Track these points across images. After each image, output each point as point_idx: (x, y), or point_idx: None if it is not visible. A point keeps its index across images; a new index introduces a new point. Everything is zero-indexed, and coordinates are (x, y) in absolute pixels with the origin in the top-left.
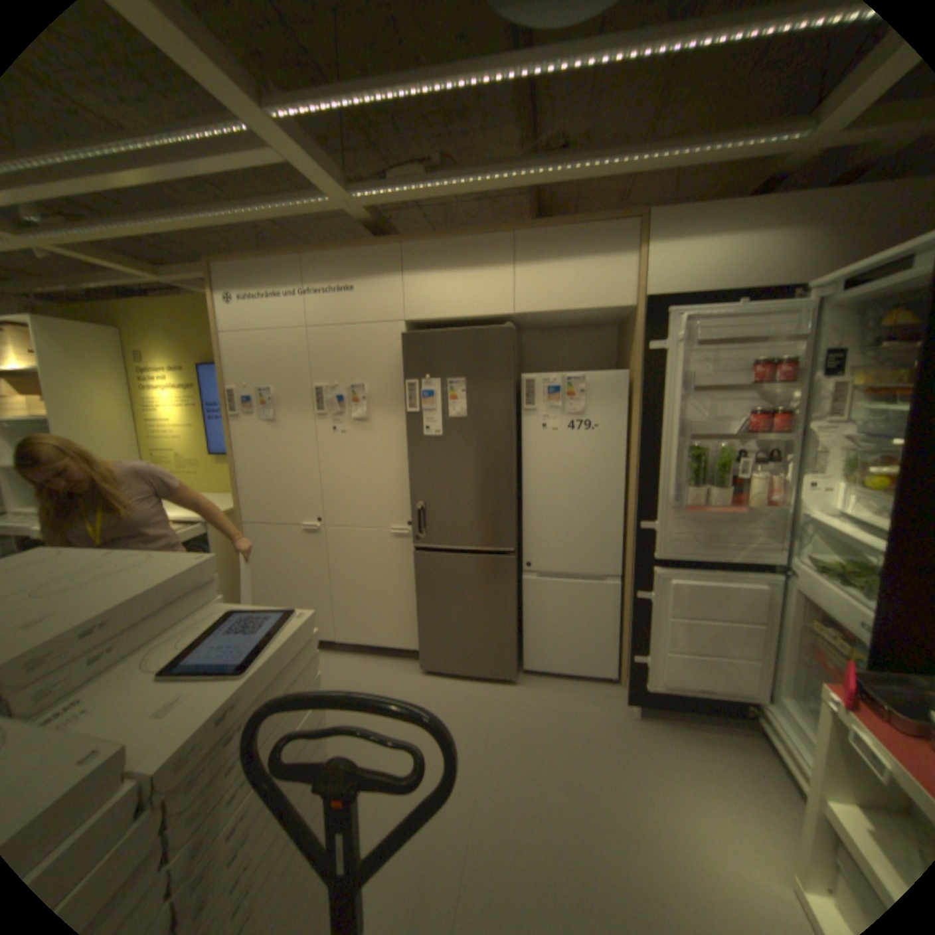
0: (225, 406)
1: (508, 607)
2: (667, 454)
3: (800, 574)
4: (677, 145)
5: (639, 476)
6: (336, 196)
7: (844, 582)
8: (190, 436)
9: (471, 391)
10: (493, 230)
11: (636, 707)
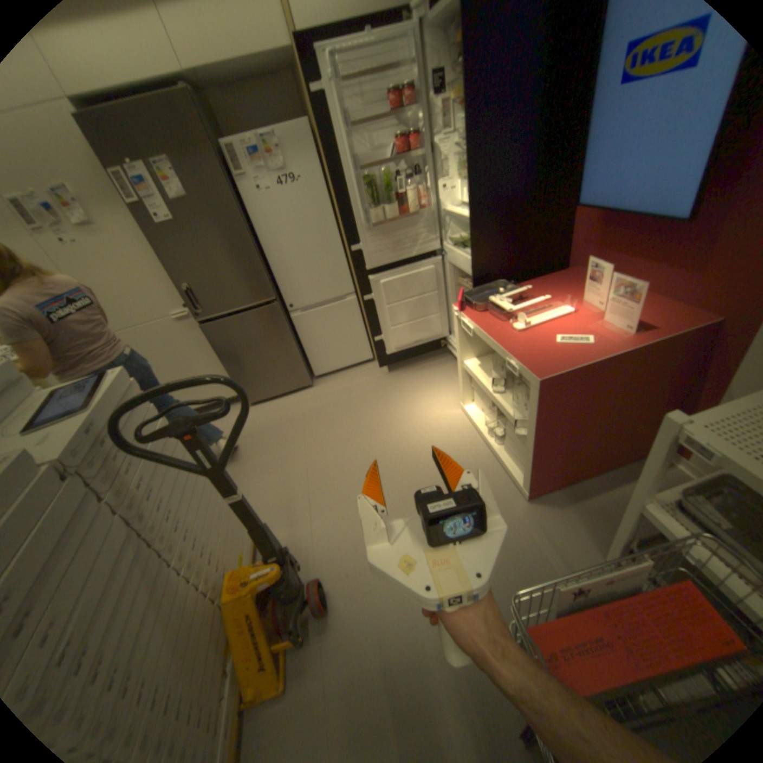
0: None
1: (288, 340)
2: (351, 188)
3: (447, 251)
4: None
5: (342, 212)
6: None
7: (464, 247)
8: None
9: (177, 168)
10: None
11: (384, 367)
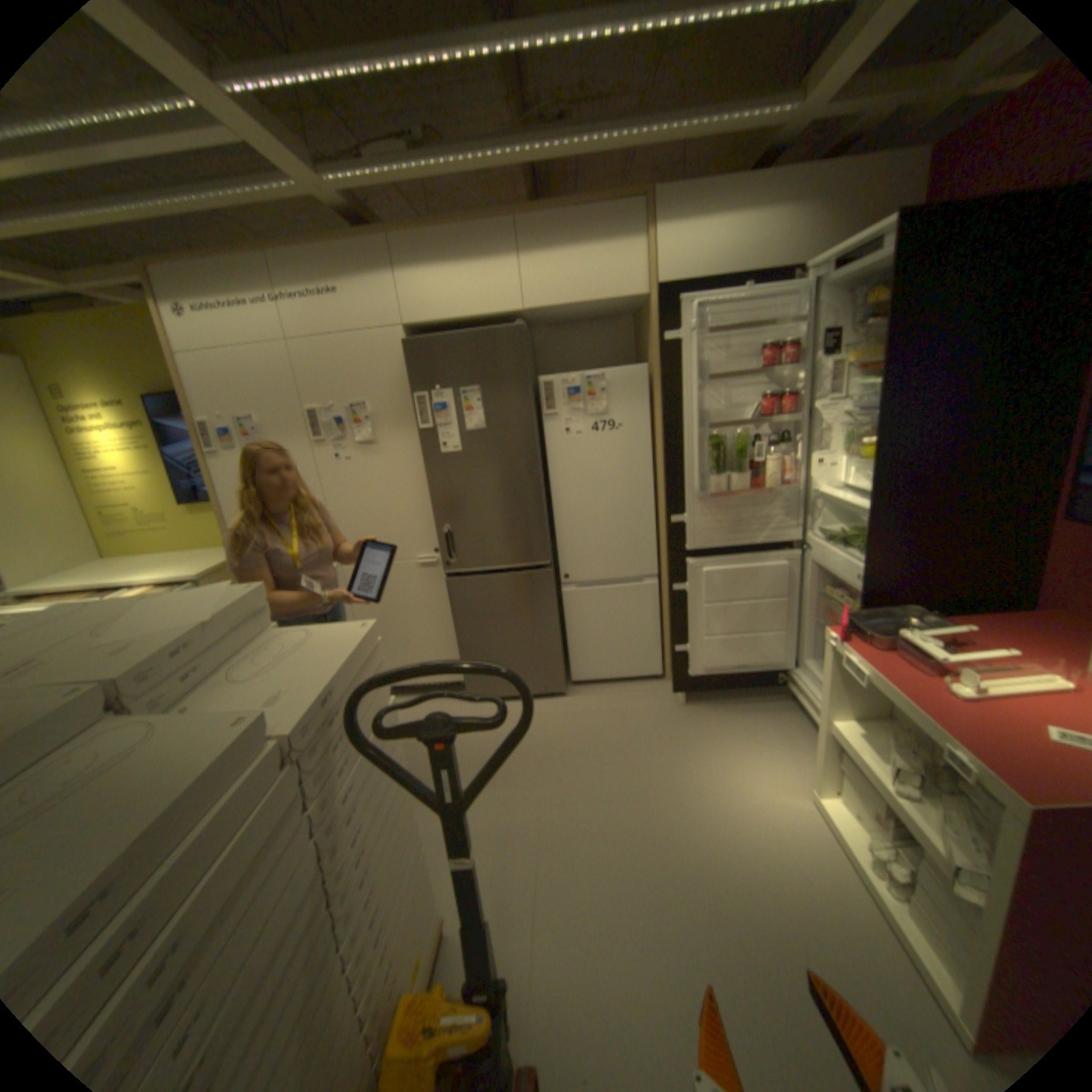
0: (198, 442)
1: (551, 621)
2: (690, 446)
3: (813, 546)
4: (675, 118)
5: (666, 472)
6: (304, 179)
7: (846, 545)
8: (149, 485)
9: (487, 399)
10: (491, 215)
11: (680, 694)
